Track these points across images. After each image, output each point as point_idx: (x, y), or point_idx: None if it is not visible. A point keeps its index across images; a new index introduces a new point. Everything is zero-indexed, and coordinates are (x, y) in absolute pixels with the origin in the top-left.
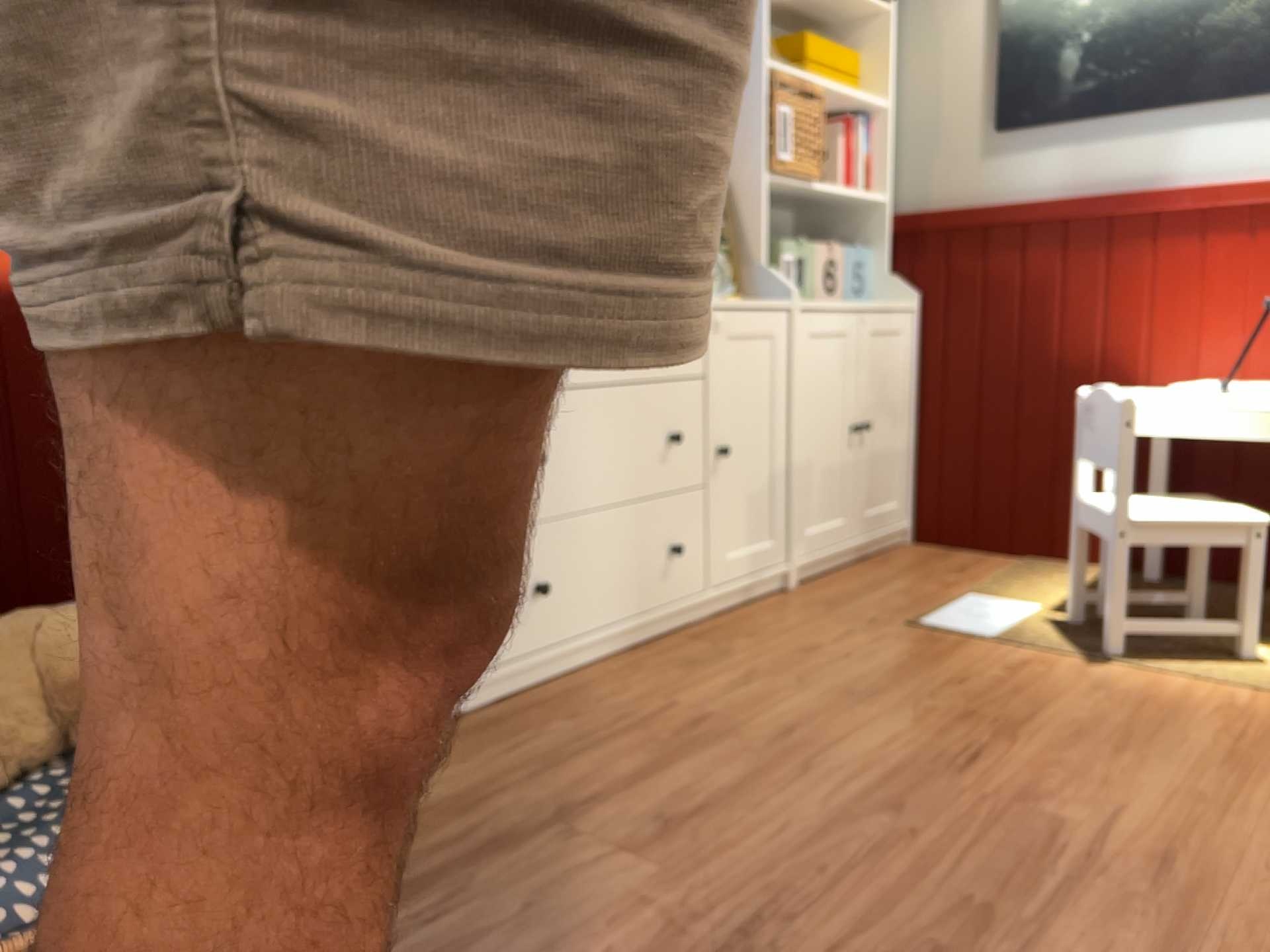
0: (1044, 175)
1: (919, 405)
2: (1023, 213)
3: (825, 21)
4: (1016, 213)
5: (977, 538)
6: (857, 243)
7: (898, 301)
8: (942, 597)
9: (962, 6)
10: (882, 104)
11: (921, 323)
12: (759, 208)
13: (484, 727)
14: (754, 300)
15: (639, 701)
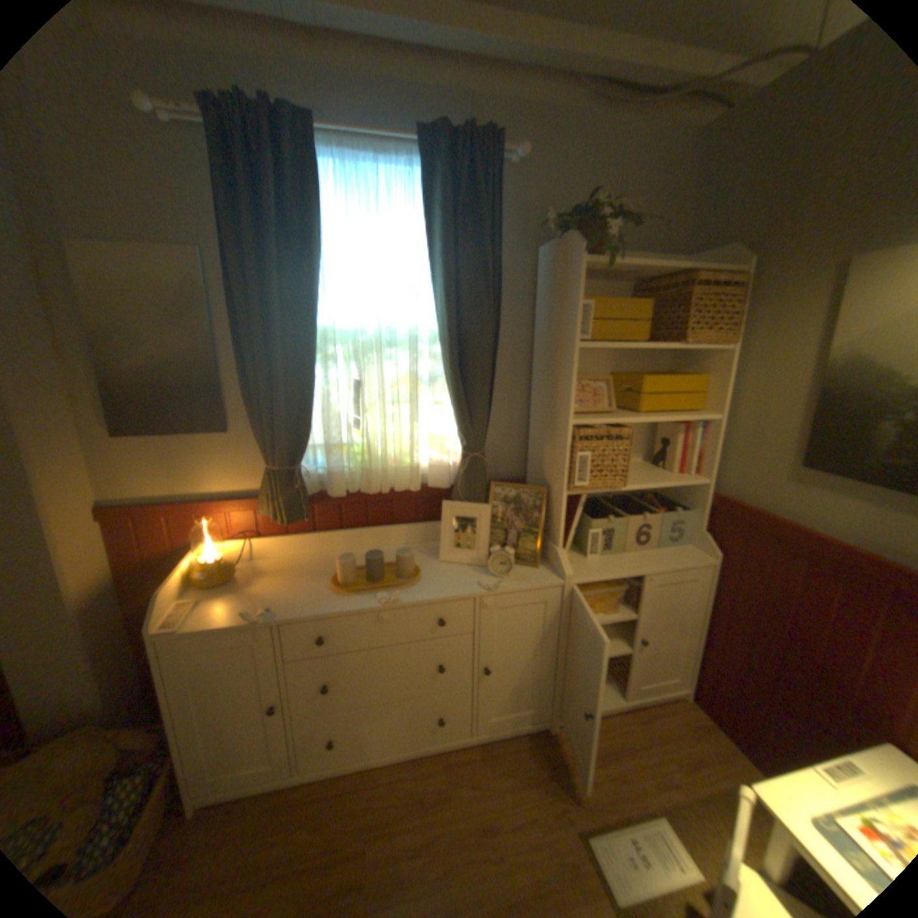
0: (844, 519)
1: (713, 625)
2: (814, 543)
3: (688, 348)
4: (808, 540)
5: (736, 737)
6: (689, 502)
7: (707, 554)
8: (642, 809)
9: (798, 354)
10: (716, 418)
11: (723, 575)
12: (561, 512)
13: (282, 810)
14: (552, 566)
15: (355, 835)
